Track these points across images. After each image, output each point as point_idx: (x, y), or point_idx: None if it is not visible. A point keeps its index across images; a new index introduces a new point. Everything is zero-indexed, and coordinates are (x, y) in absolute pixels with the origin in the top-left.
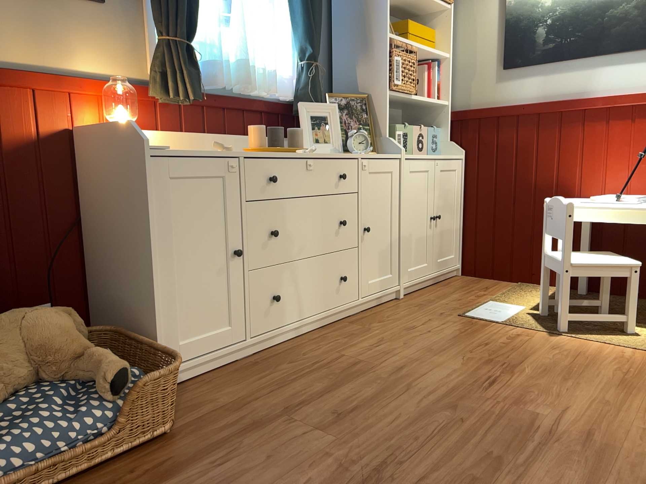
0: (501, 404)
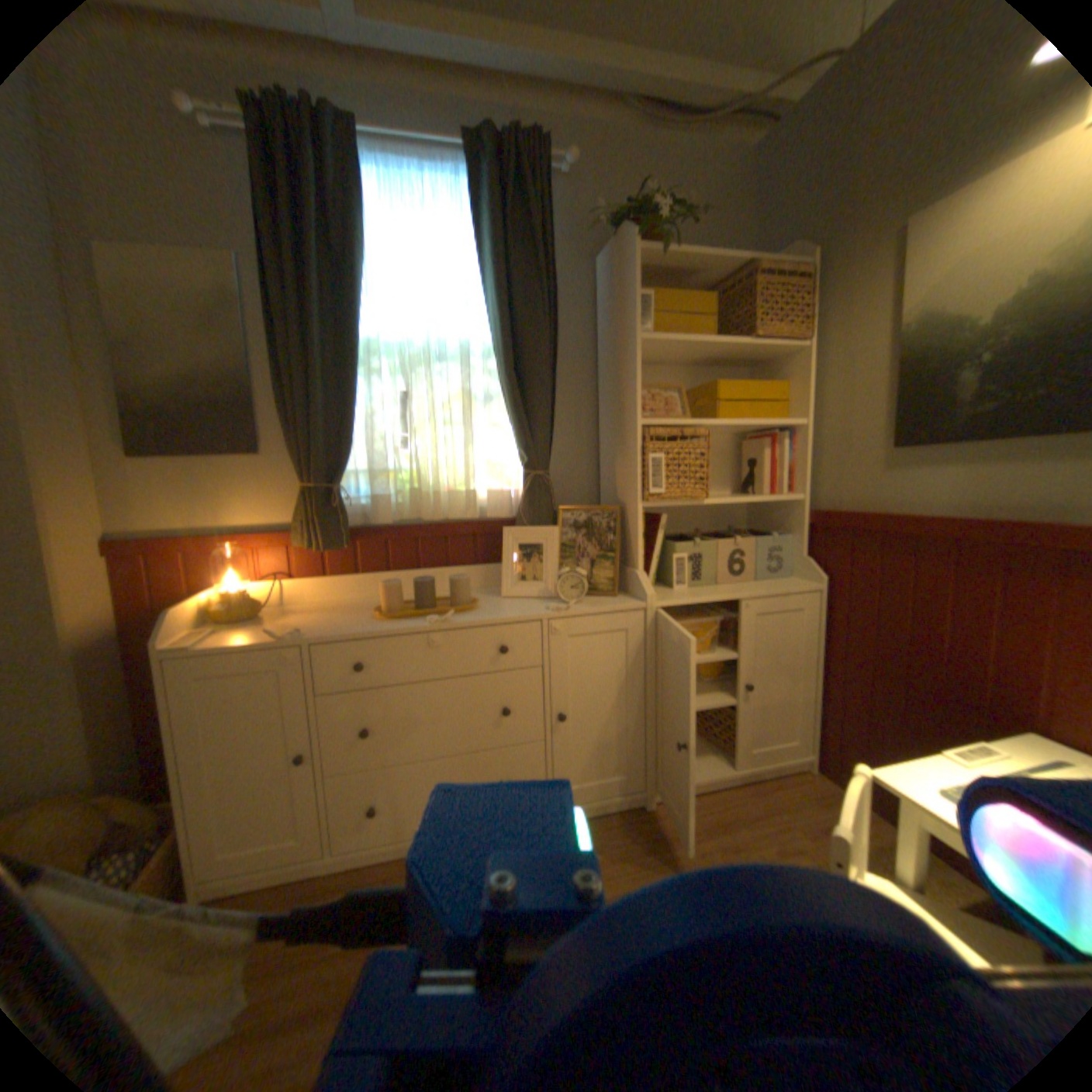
0: None
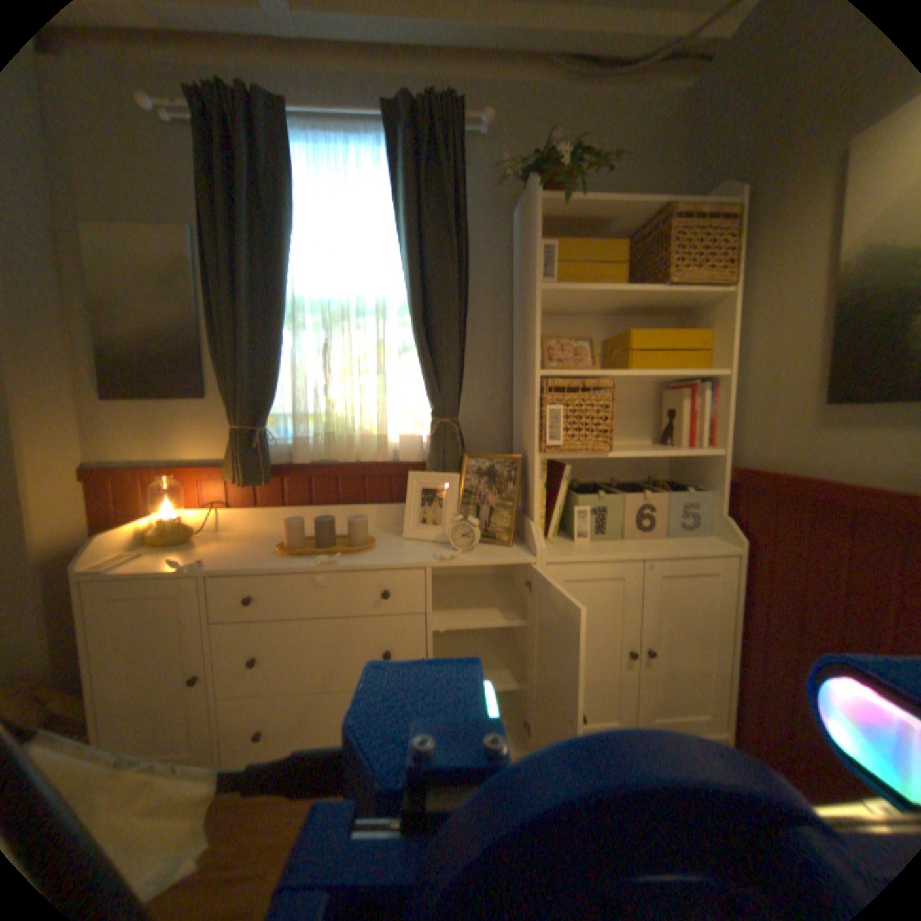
0: None
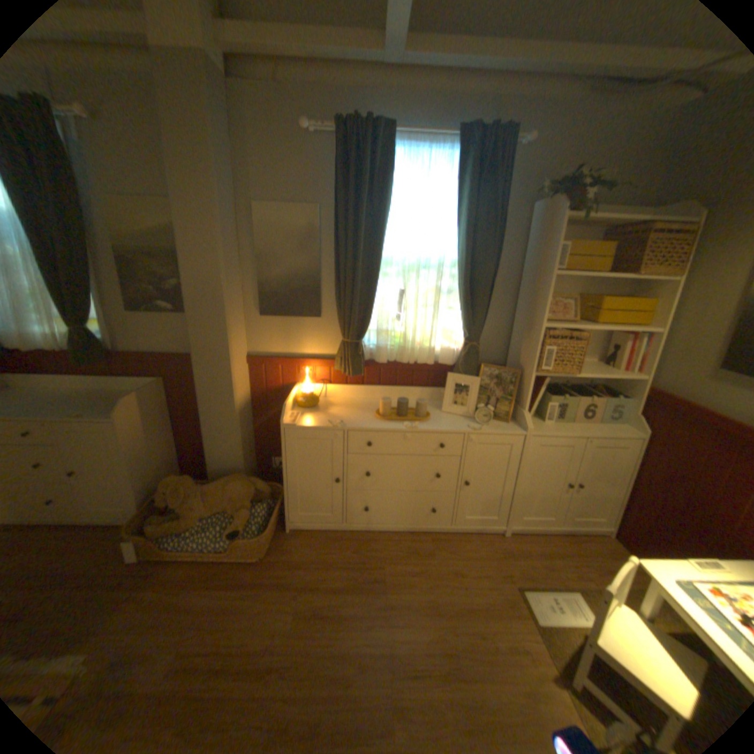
0: (390, 701)
